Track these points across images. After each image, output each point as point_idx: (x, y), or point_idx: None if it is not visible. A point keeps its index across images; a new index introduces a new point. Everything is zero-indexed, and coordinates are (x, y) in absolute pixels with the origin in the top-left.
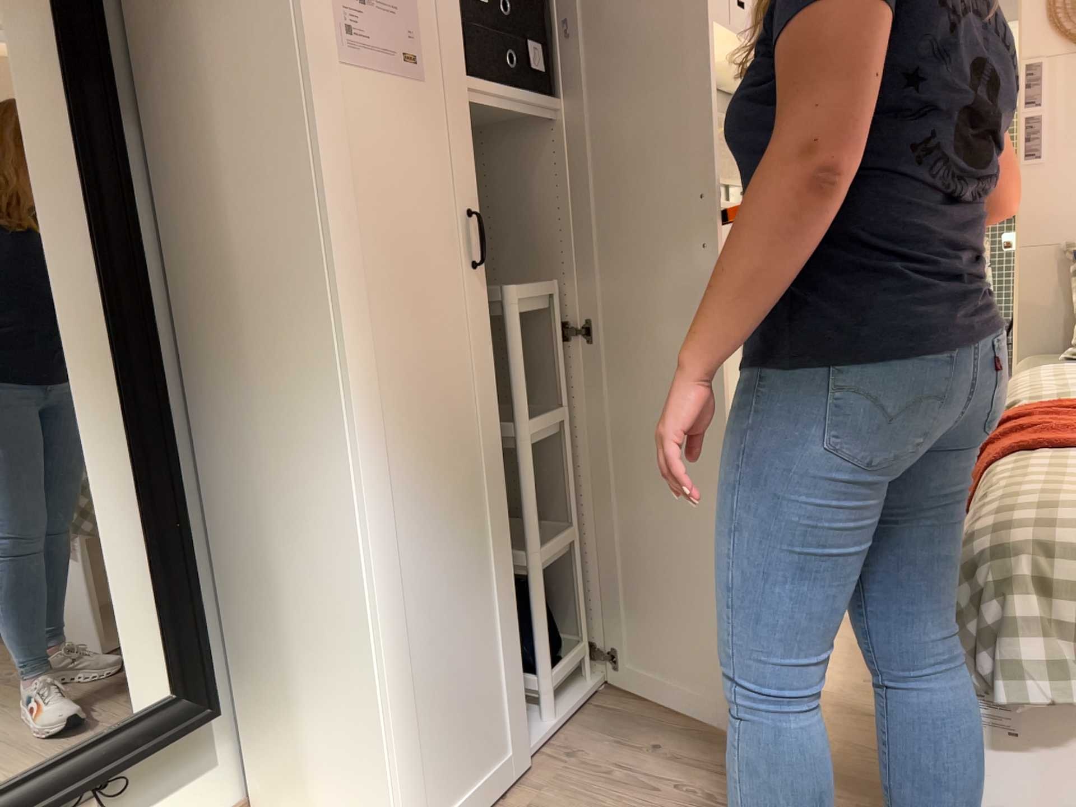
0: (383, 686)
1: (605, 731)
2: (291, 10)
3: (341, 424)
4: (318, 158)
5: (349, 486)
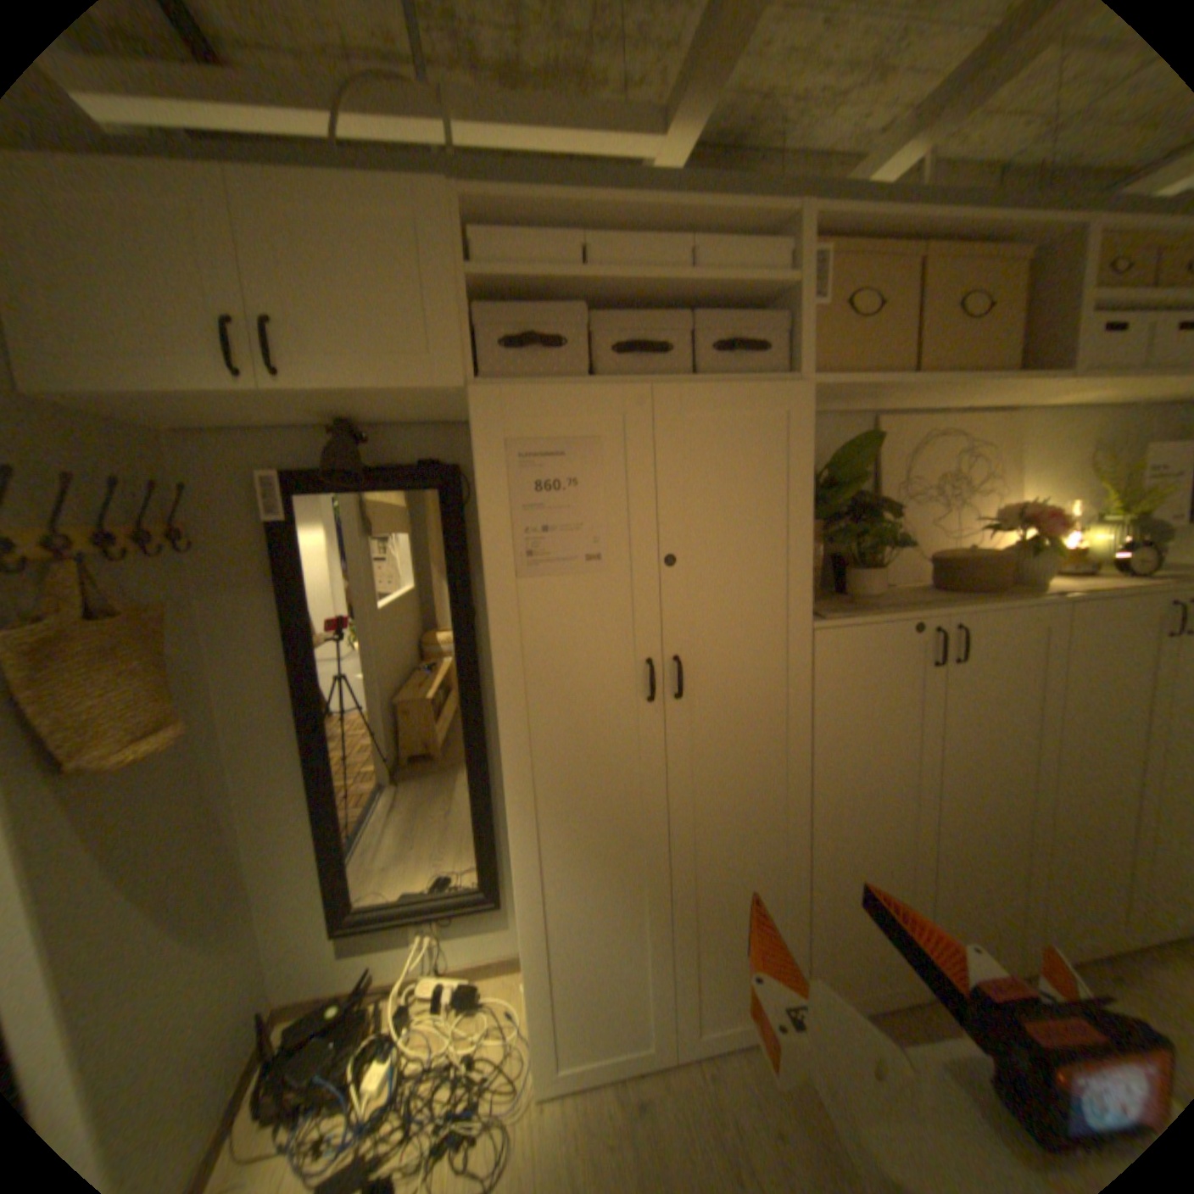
0: (532, 973)
1: (766, 1080)
2: (485, 558)
3: (509, 811)
4: (503, 647)
5: (512, 849)
